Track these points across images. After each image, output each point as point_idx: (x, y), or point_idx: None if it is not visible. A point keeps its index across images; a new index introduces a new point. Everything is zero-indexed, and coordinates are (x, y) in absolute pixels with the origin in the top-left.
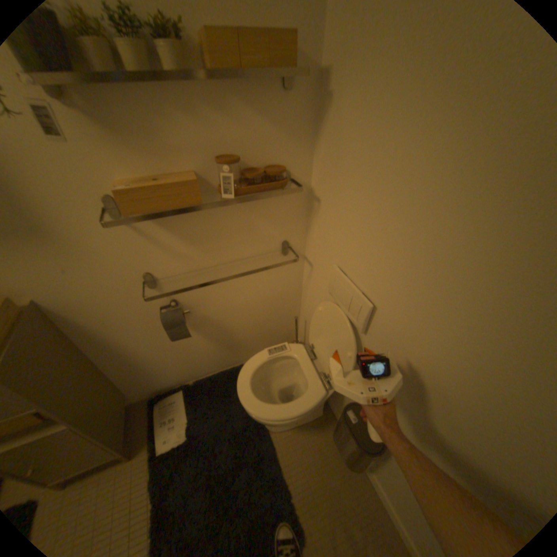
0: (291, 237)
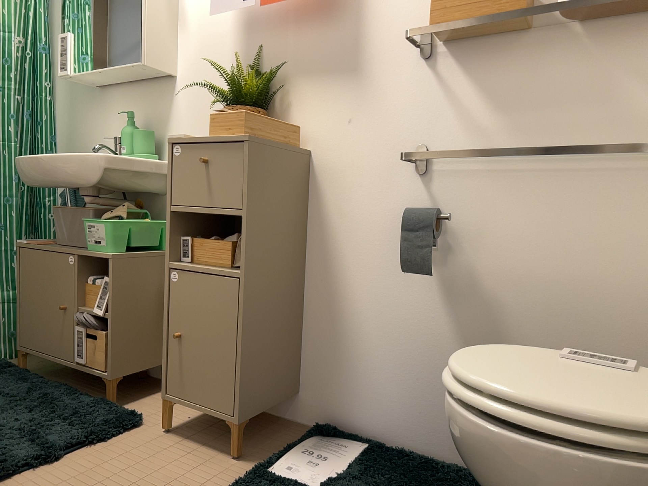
0: None
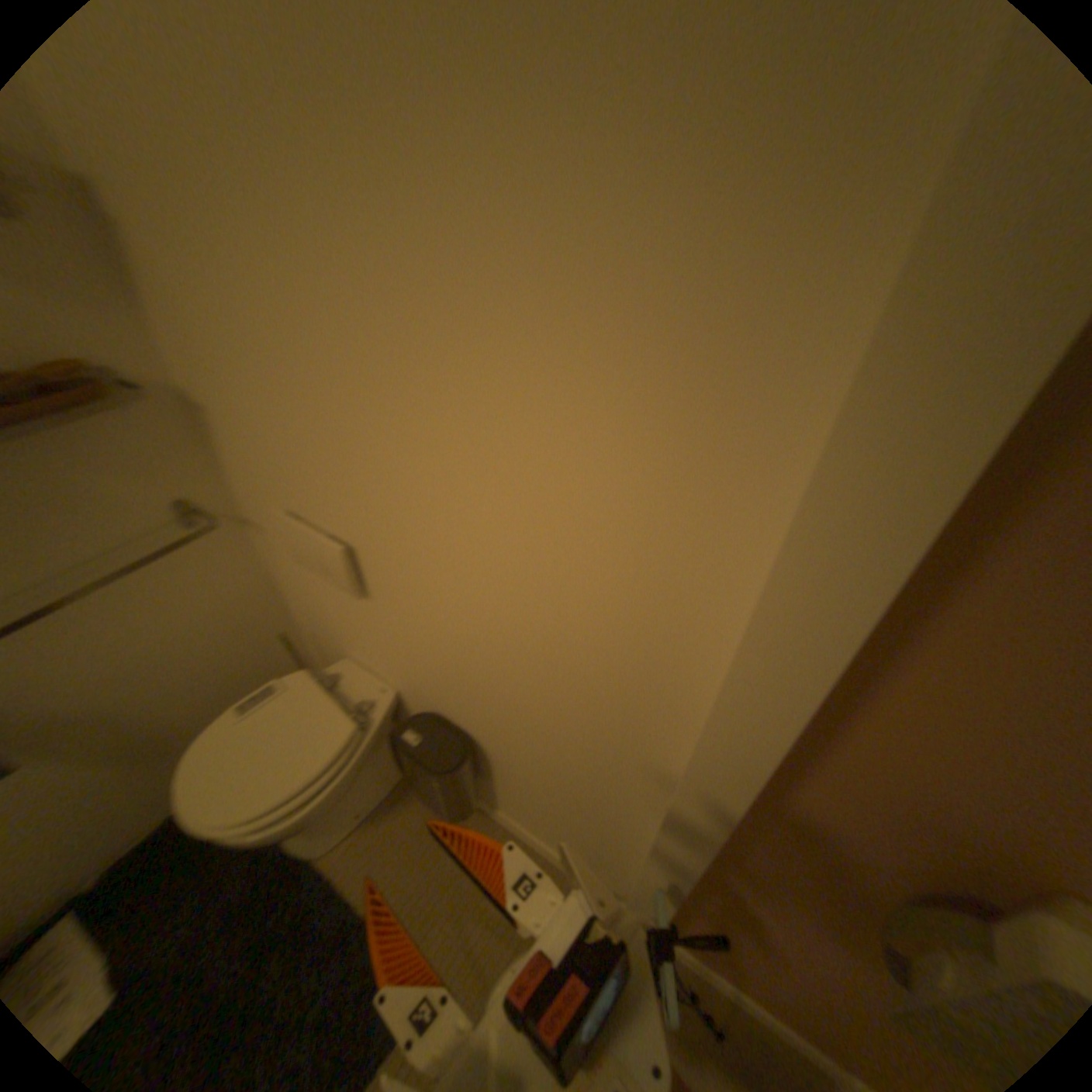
0: (181, 492)
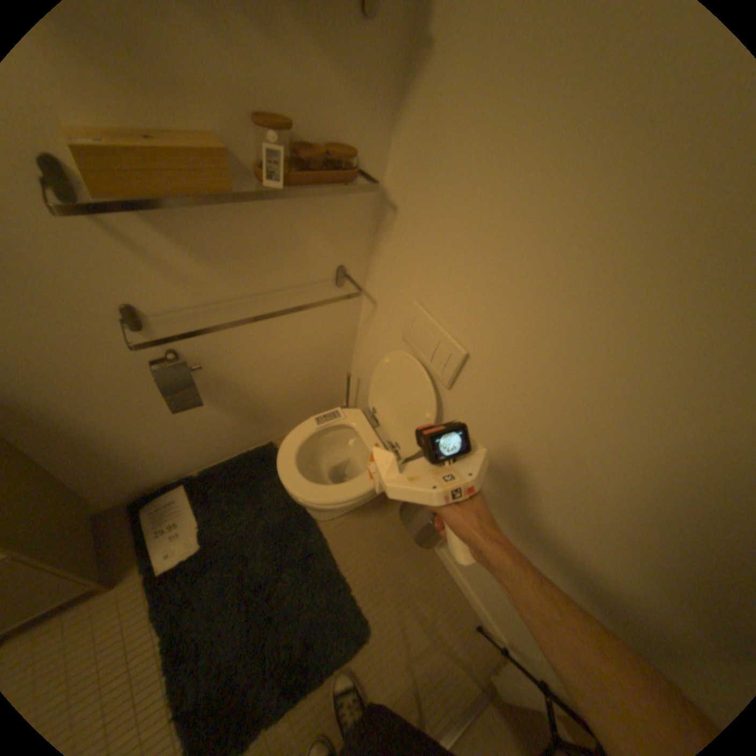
0: (349, 261)
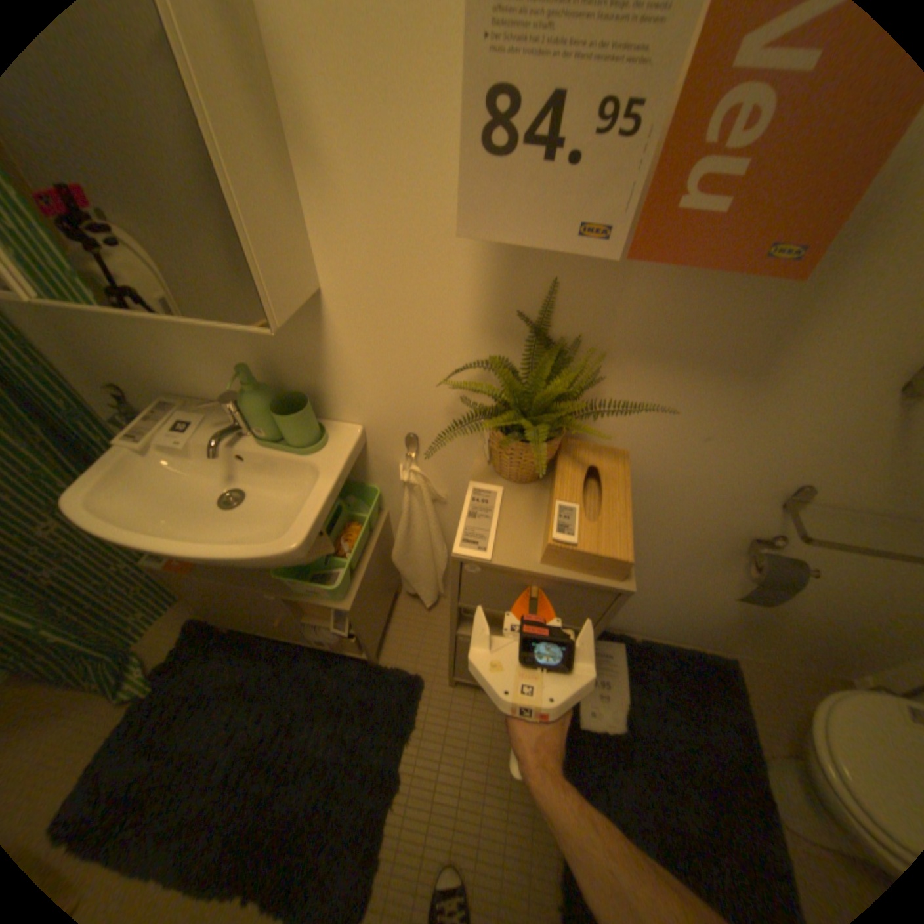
0: None
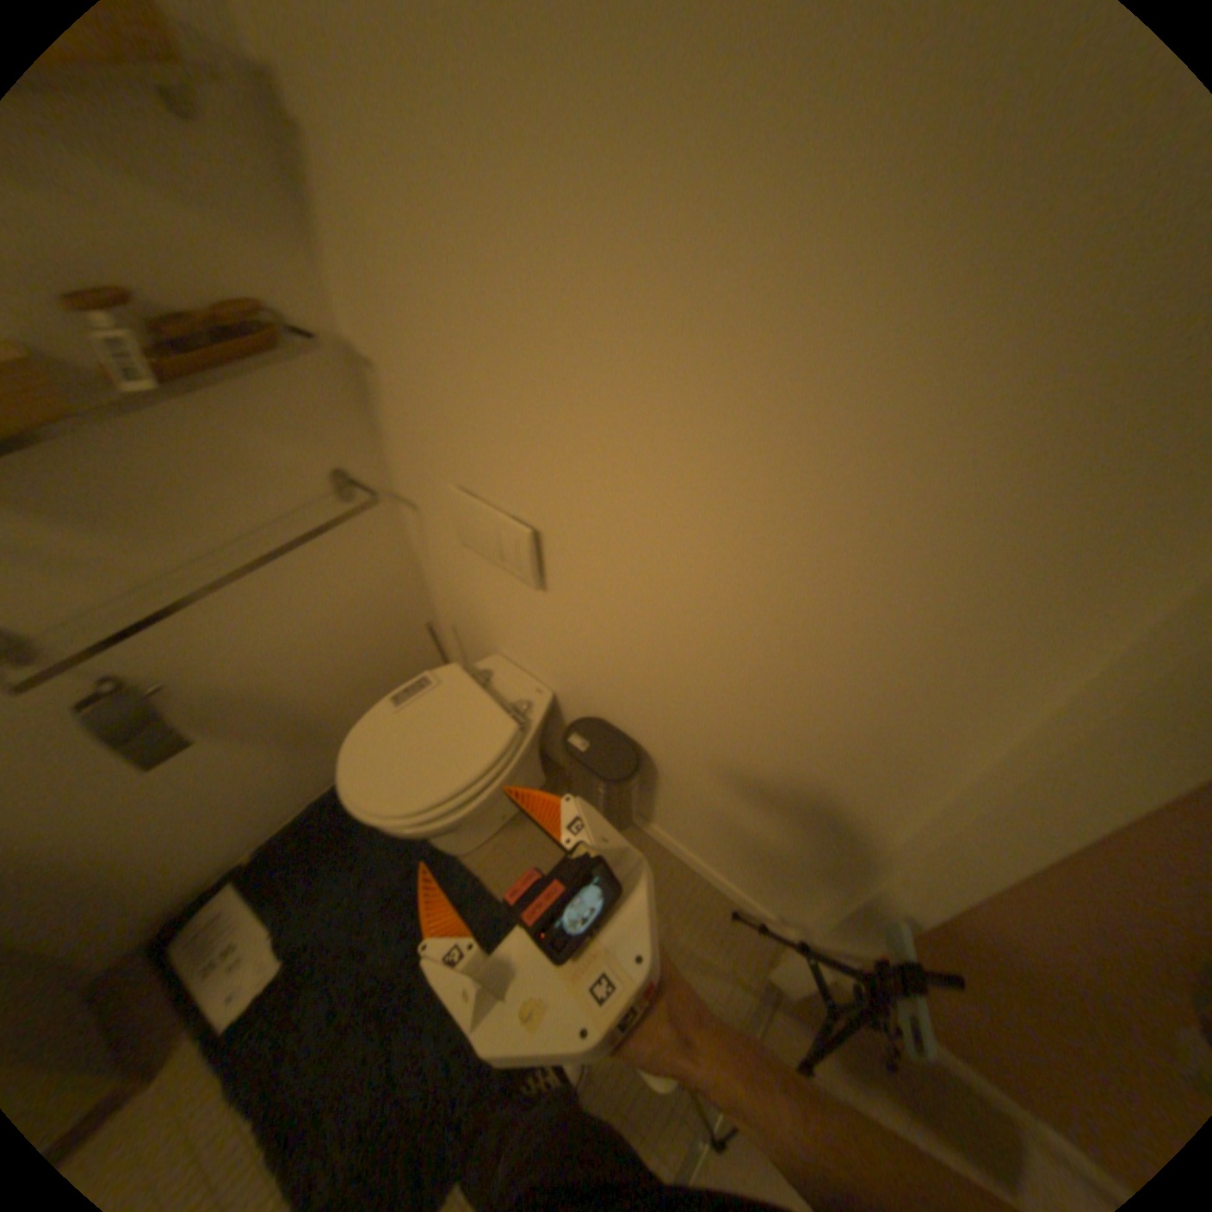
0: (343, 461)
